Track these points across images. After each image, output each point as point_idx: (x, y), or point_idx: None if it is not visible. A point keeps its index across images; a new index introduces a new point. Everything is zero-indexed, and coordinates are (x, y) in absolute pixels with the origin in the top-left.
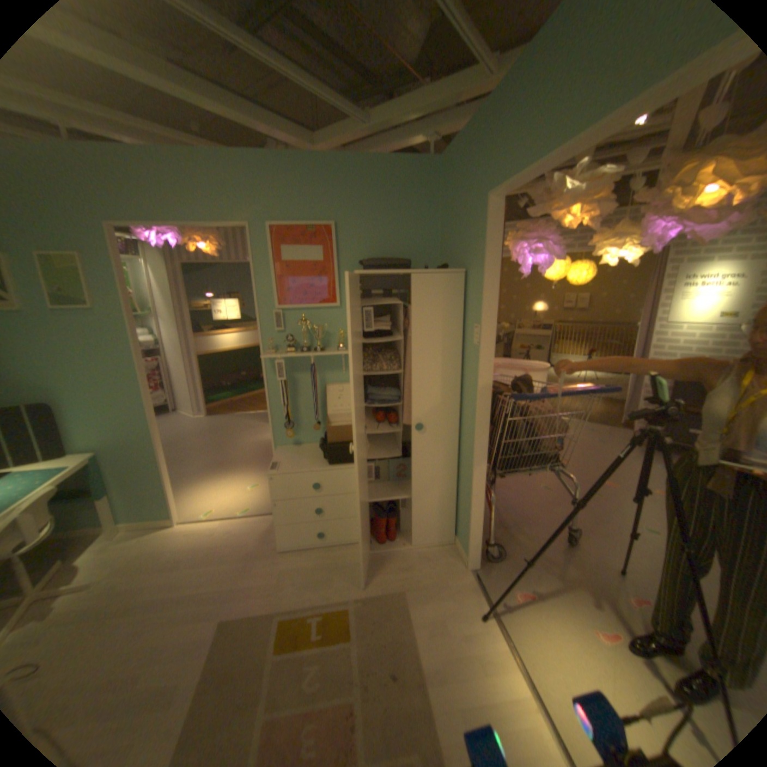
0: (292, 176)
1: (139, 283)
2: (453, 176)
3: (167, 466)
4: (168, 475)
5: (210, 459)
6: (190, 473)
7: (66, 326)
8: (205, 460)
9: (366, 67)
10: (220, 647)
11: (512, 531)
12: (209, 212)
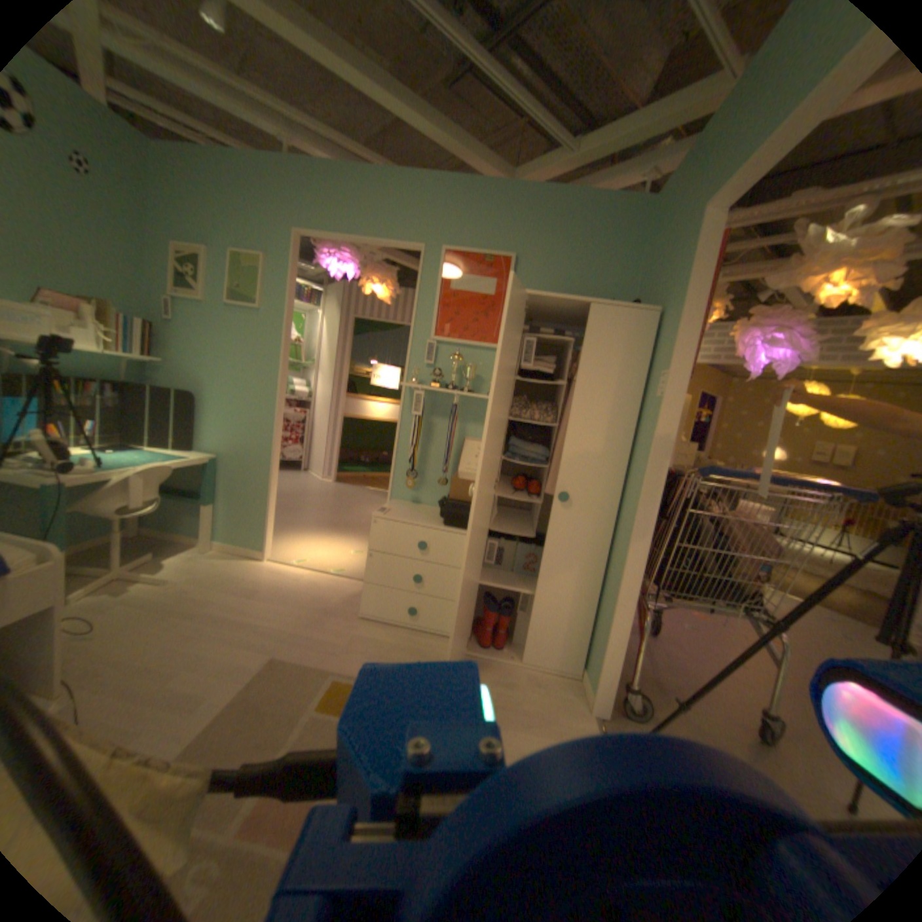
0: (480, 203)
1: (311, 336)
2: (667, 209)
3: (279, 513)
4: (276, 520)
5: (323, 518)
6: (298, 524)
7: (231, 324)
8: (317, 518)
9: (588, 108)
10: (260, 683)
11: (671, 696)
12: (389, 231)
